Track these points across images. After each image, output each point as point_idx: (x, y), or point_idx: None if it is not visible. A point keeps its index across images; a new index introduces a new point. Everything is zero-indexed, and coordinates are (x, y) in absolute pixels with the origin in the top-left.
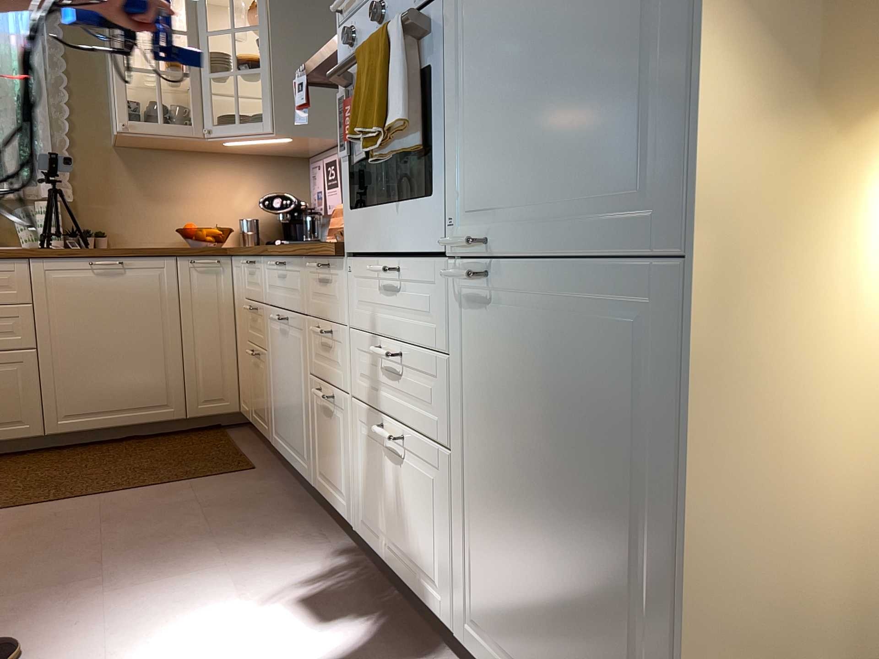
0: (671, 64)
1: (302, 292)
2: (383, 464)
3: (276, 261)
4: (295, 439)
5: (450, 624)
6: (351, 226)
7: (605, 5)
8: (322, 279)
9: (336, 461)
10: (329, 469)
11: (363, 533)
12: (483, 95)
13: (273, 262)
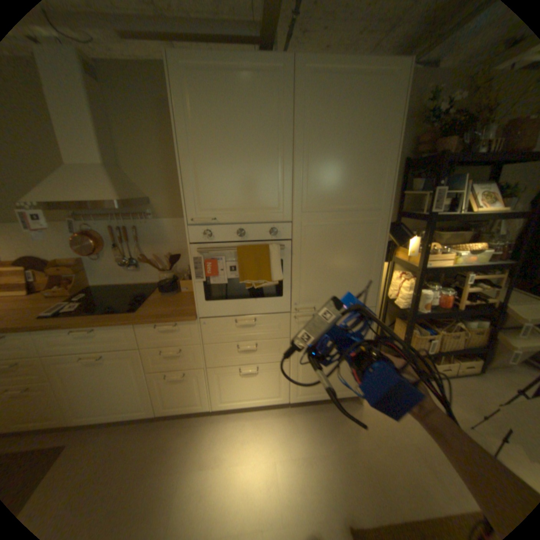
0: (370, 276)
1: (129, 340)
2: (237, 379)
3: (70, 331)
4: (120, 407)
5: (284, 401)
6: (205, 307)
7: (356, 262)
8: (163, 330)
9: (186, 395)
10: (176, 402)
11: (217, 408)
12: (309, 272)
13: (77, 333)
